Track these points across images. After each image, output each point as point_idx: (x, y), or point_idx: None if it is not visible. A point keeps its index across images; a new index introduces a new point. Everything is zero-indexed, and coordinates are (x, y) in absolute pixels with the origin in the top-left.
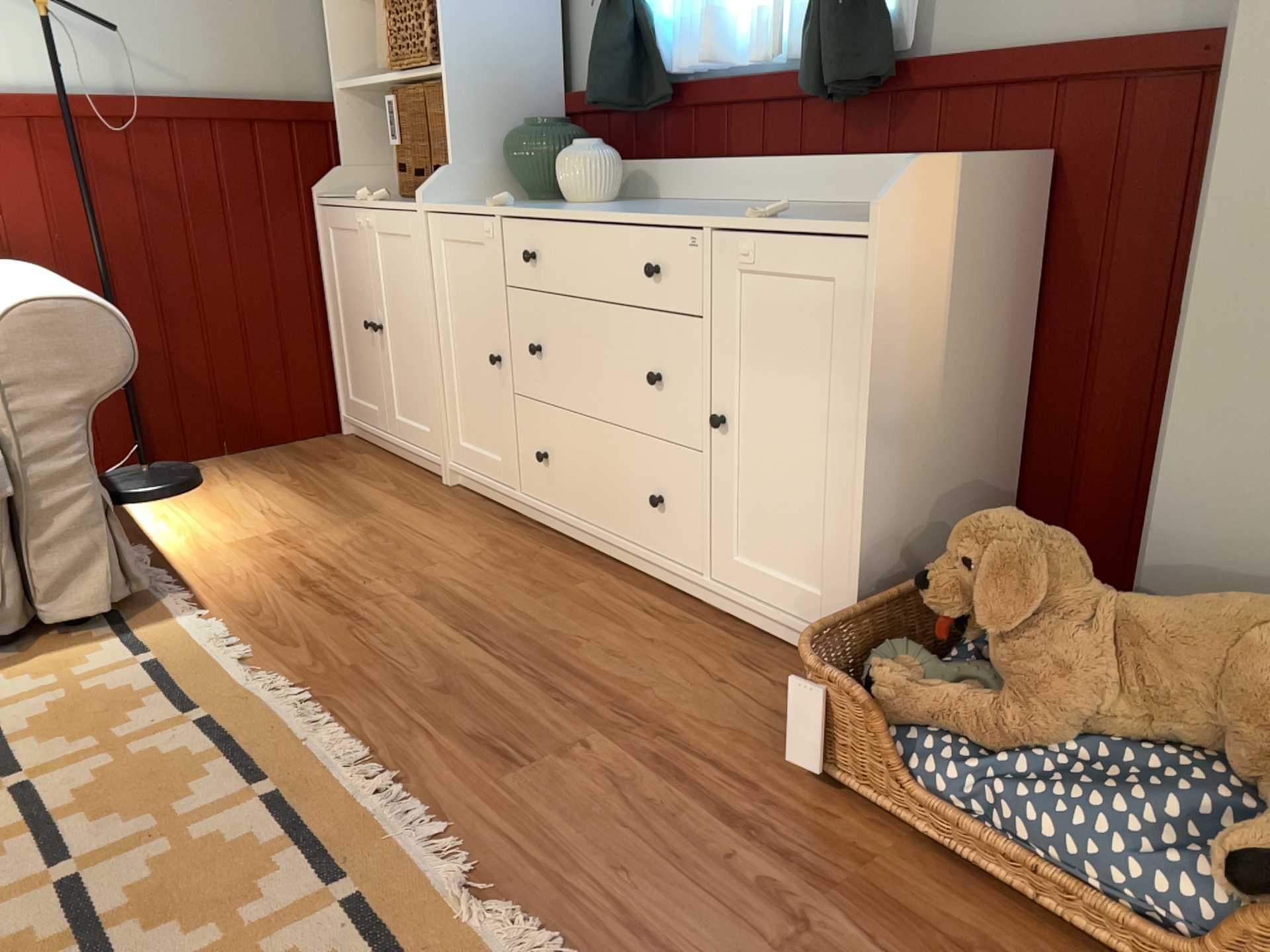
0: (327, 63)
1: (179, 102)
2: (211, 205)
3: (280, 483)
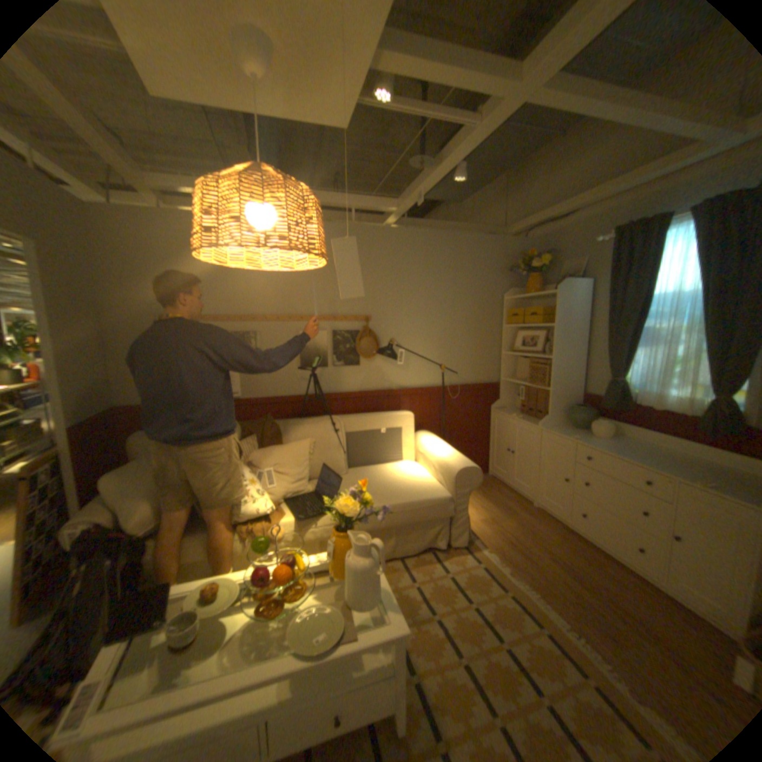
0: (499, 371)
1: (463, 385)
2: (465, 411)
3: (481, 495)
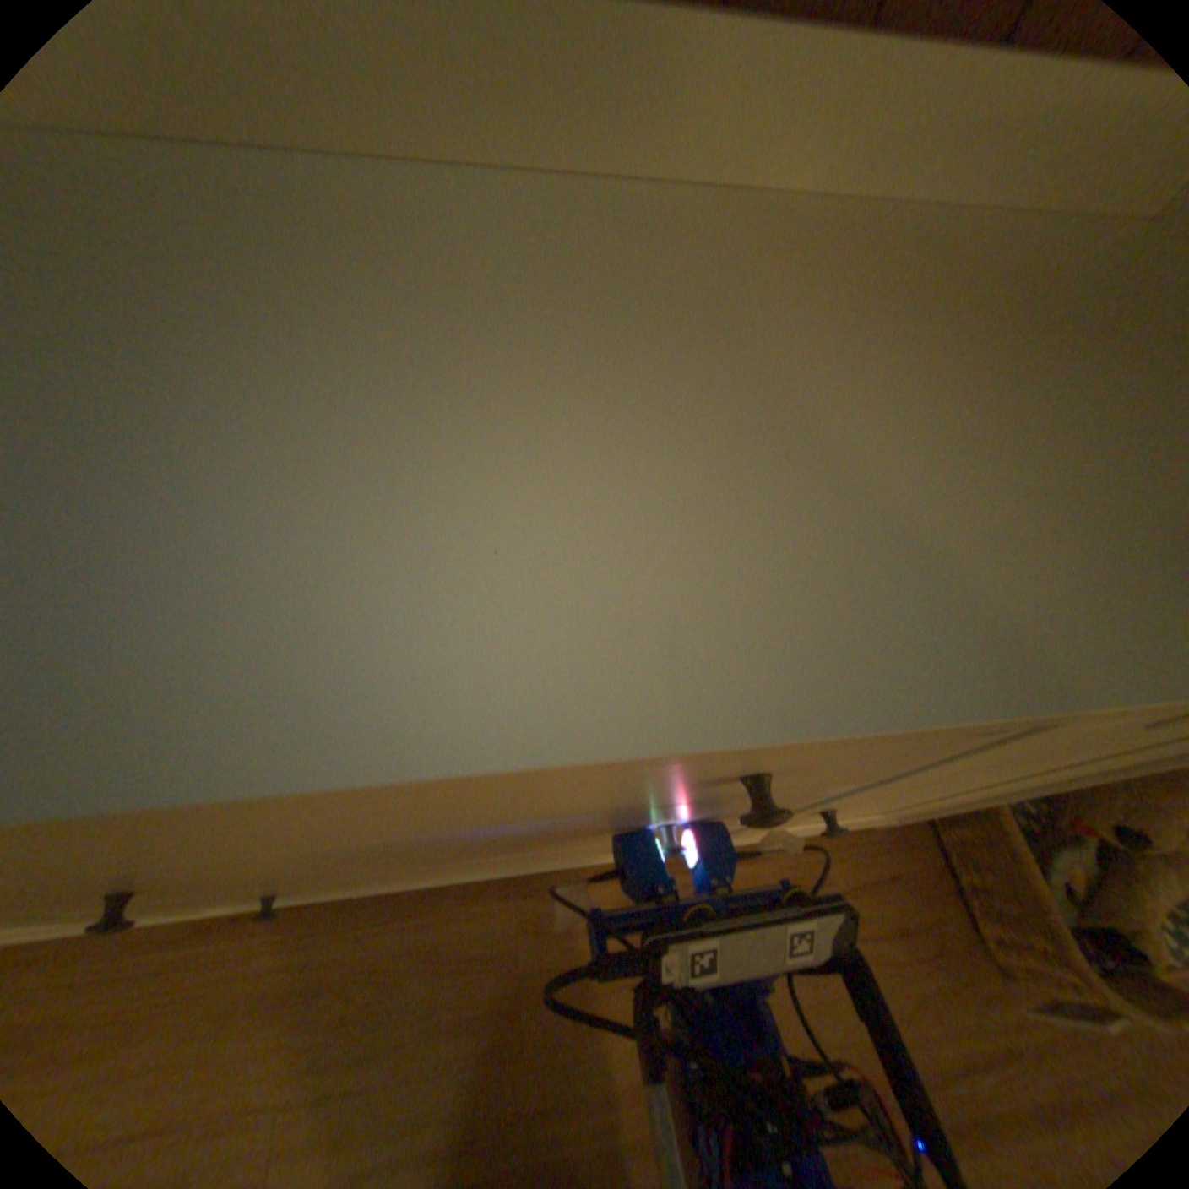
0: None
1: None
2: None
3: None
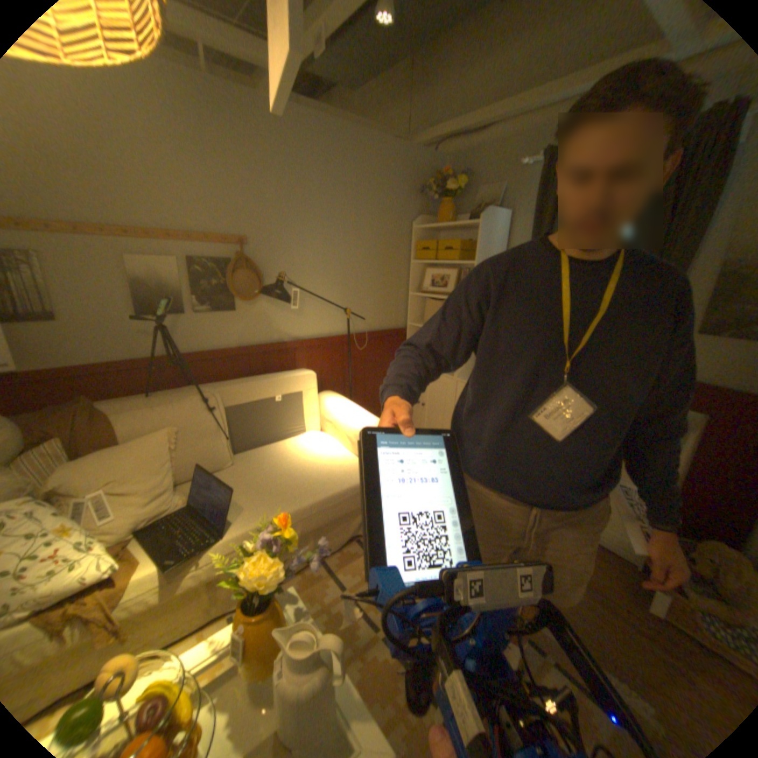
0: (405, 315)
1: (368, 333)
2: (371, 362)
3: None
